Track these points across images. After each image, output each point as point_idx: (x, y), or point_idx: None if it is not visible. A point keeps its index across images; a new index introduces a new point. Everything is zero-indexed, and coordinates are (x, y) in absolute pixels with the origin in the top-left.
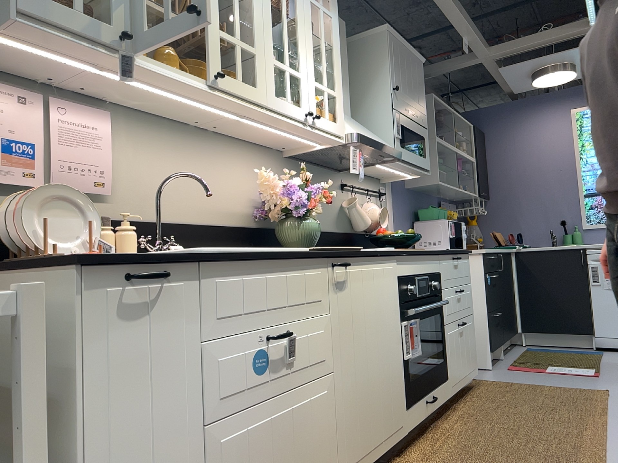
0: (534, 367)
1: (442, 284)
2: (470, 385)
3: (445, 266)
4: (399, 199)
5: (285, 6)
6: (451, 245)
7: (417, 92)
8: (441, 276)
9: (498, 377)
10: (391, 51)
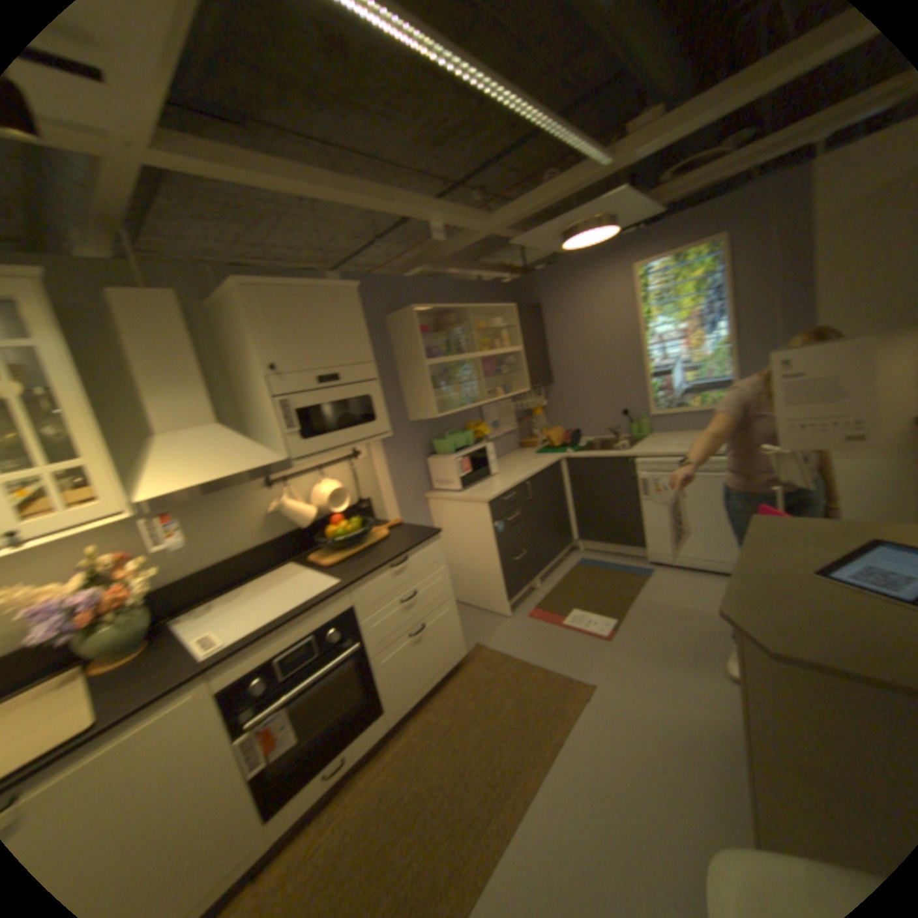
0: (557, 614)
1: (359, 617)
2: (460, 665)
3: (366, 590)
4: (396, 441)
5: None
6: (464, 484)
7: (341, 340)
8: (356, 608)
9: (504, 640)
10: (256, 312)
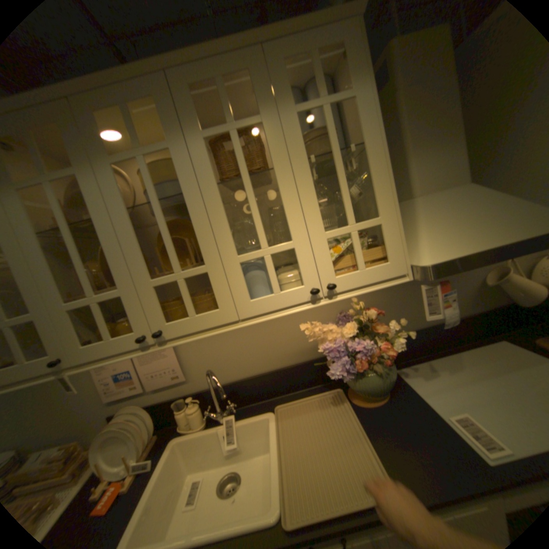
0: None
1: None
2: None
3: None
4: None
5: (243, 166)
6: None
7: None
8: None
9: None
10: None
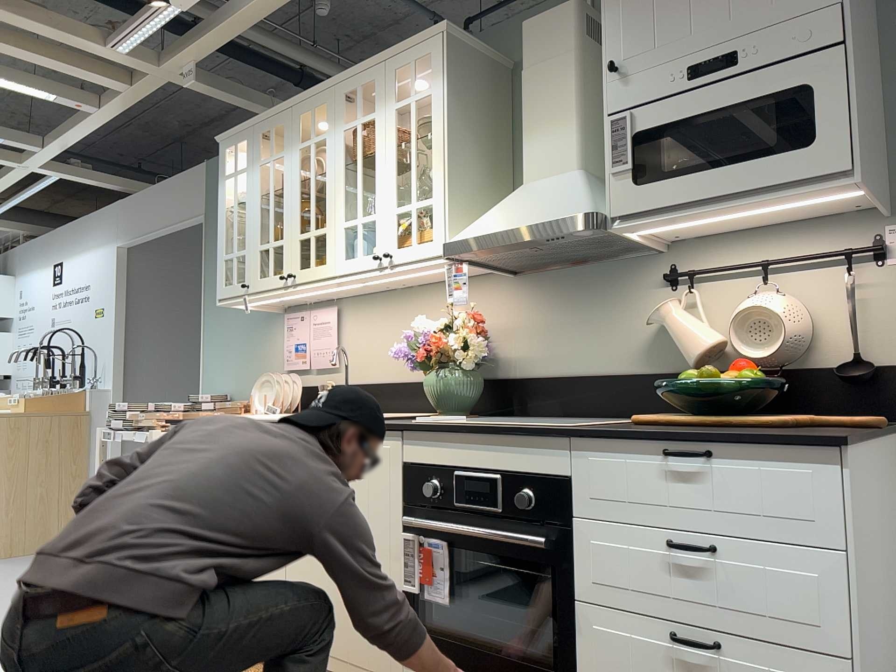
0: None
1: (573, 506)
2: None
3: (597, 467)
4: None
5: (359, 152)
6: None
7: None
8: (573, 485)
9: None
10: None
